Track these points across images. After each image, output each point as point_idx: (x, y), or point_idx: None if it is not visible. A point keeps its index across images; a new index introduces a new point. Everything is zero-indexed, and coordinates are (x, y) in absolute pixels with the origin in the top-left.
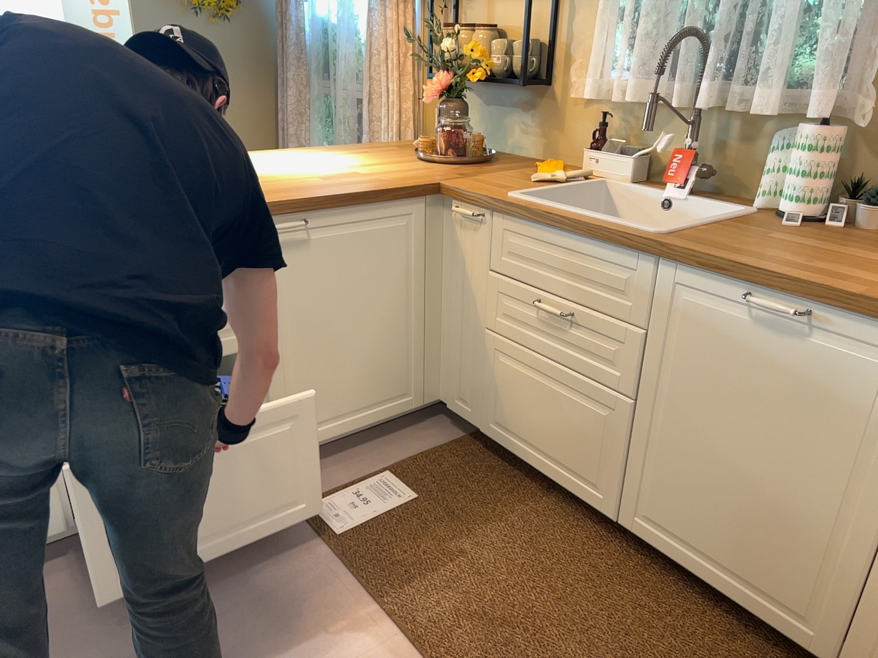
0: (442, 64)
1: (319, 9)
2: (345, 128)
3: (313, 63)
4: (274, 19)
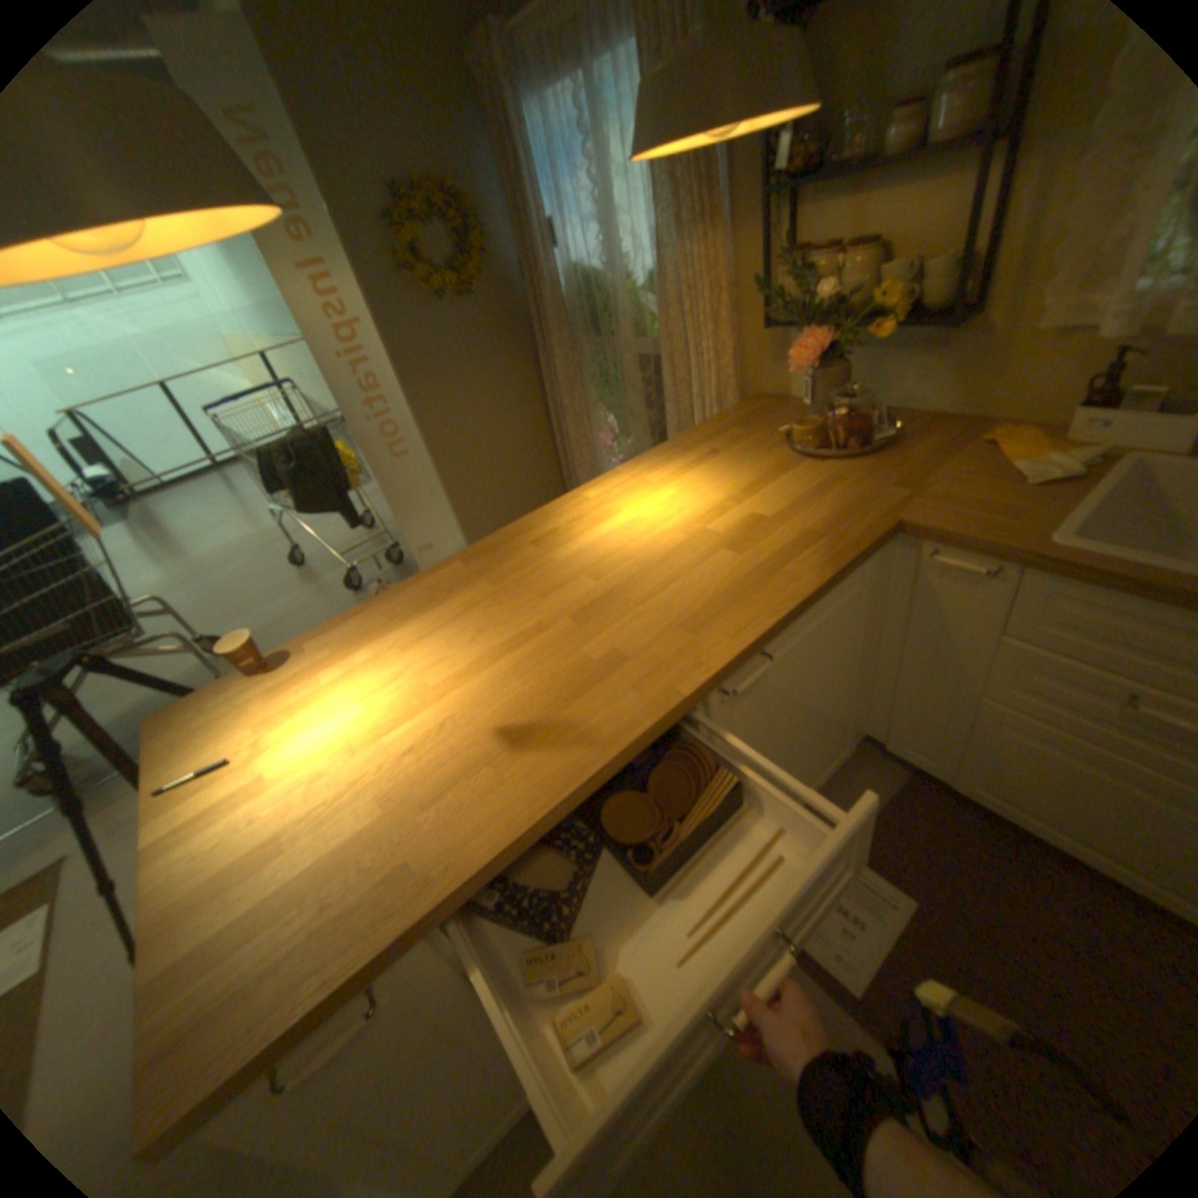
0: (814, 313)
1: (570, 251)
2: (633, 394)
3: (577, 322)
4: (513, 275)
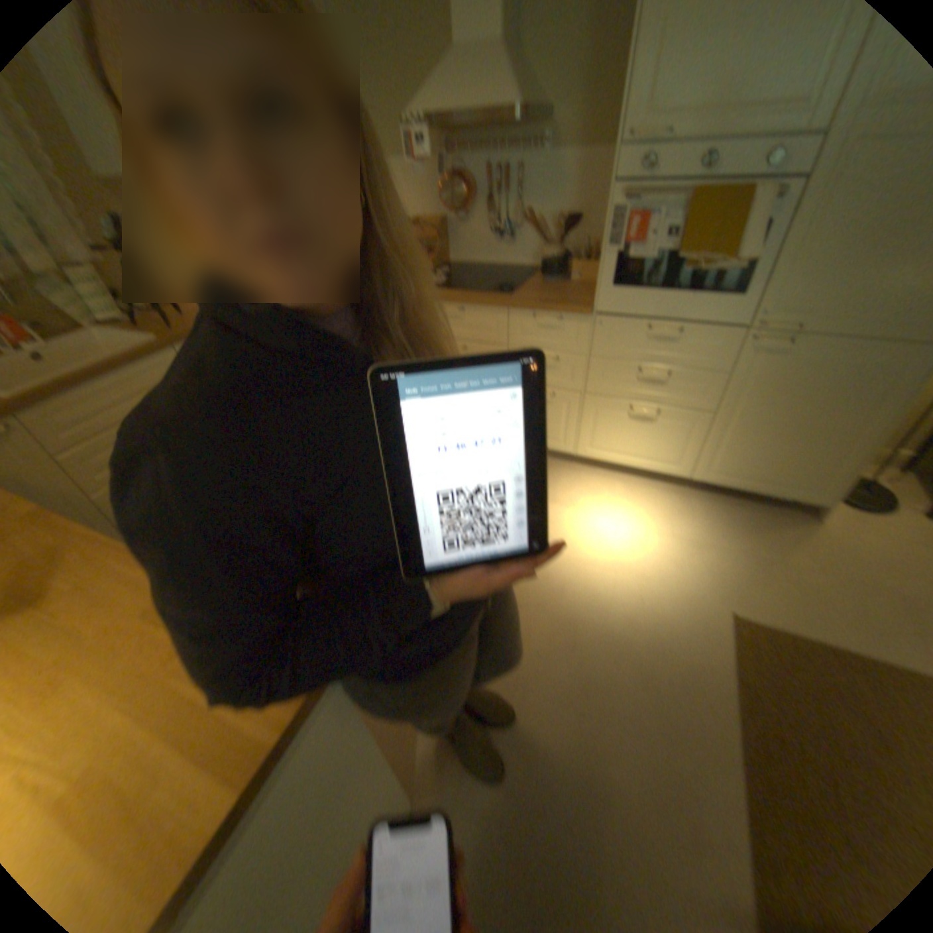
0: None
1: None
2: None
3: None
4: None
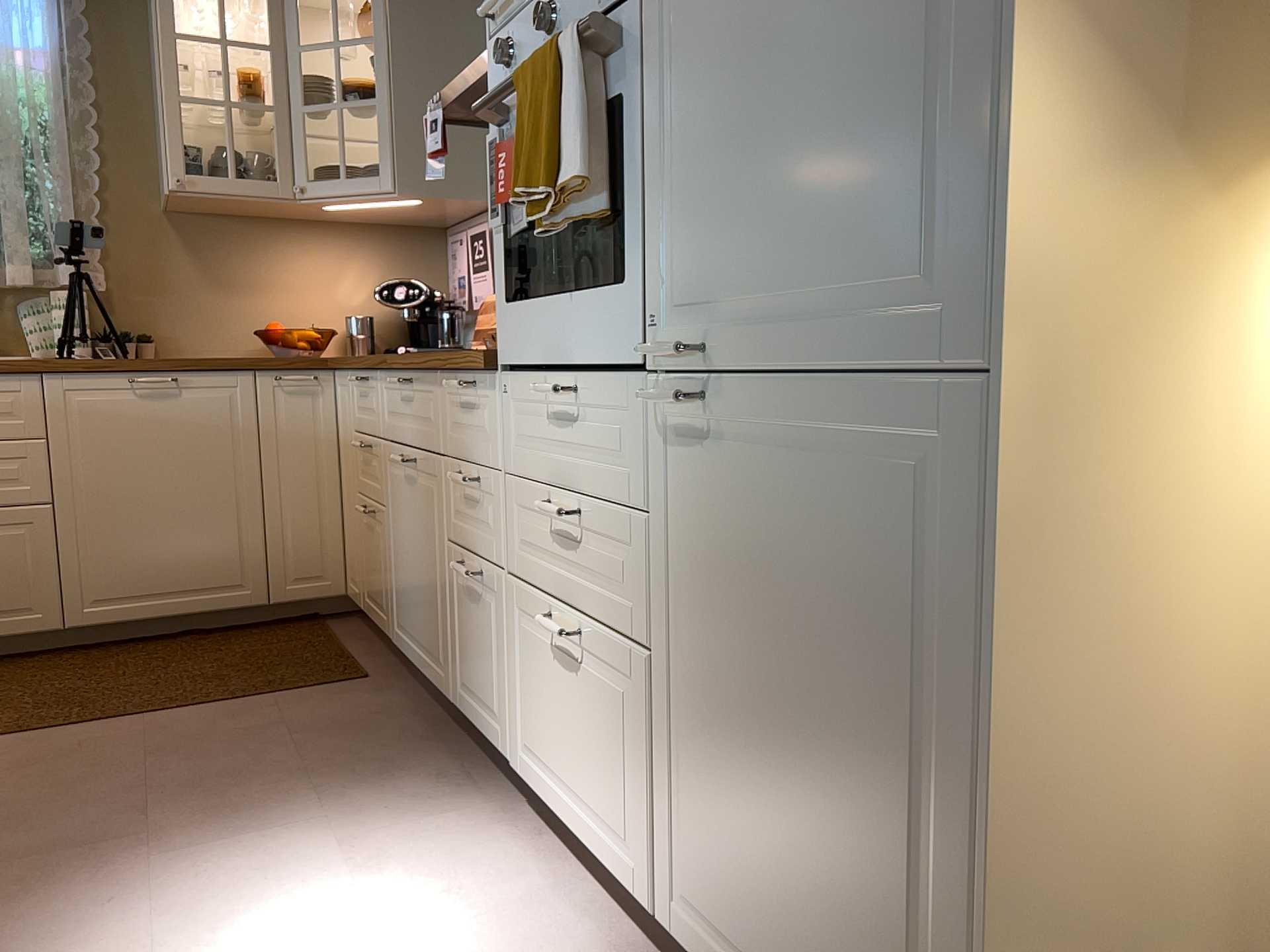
0: None
1: None
2: None
3: None
4: None
